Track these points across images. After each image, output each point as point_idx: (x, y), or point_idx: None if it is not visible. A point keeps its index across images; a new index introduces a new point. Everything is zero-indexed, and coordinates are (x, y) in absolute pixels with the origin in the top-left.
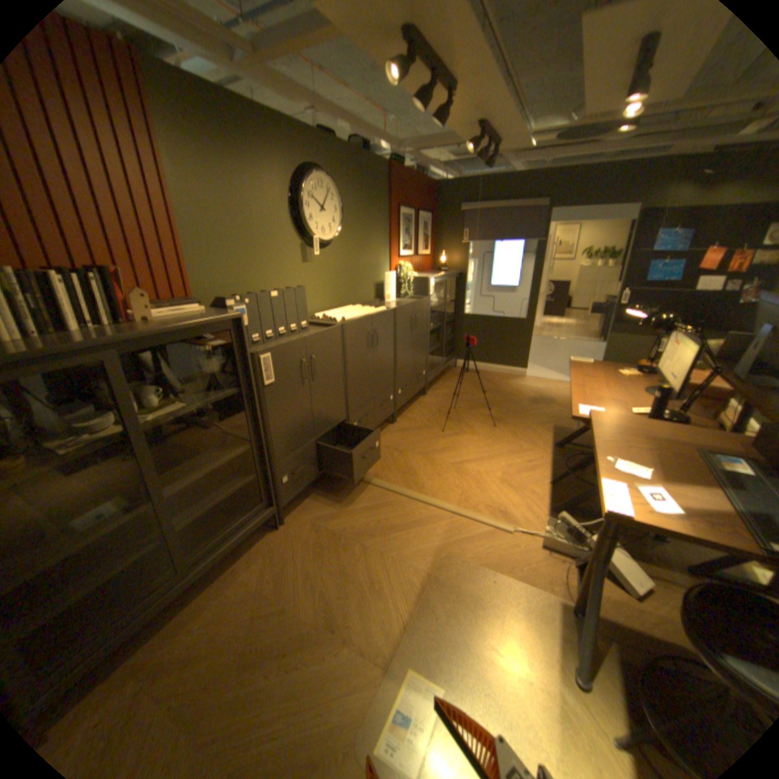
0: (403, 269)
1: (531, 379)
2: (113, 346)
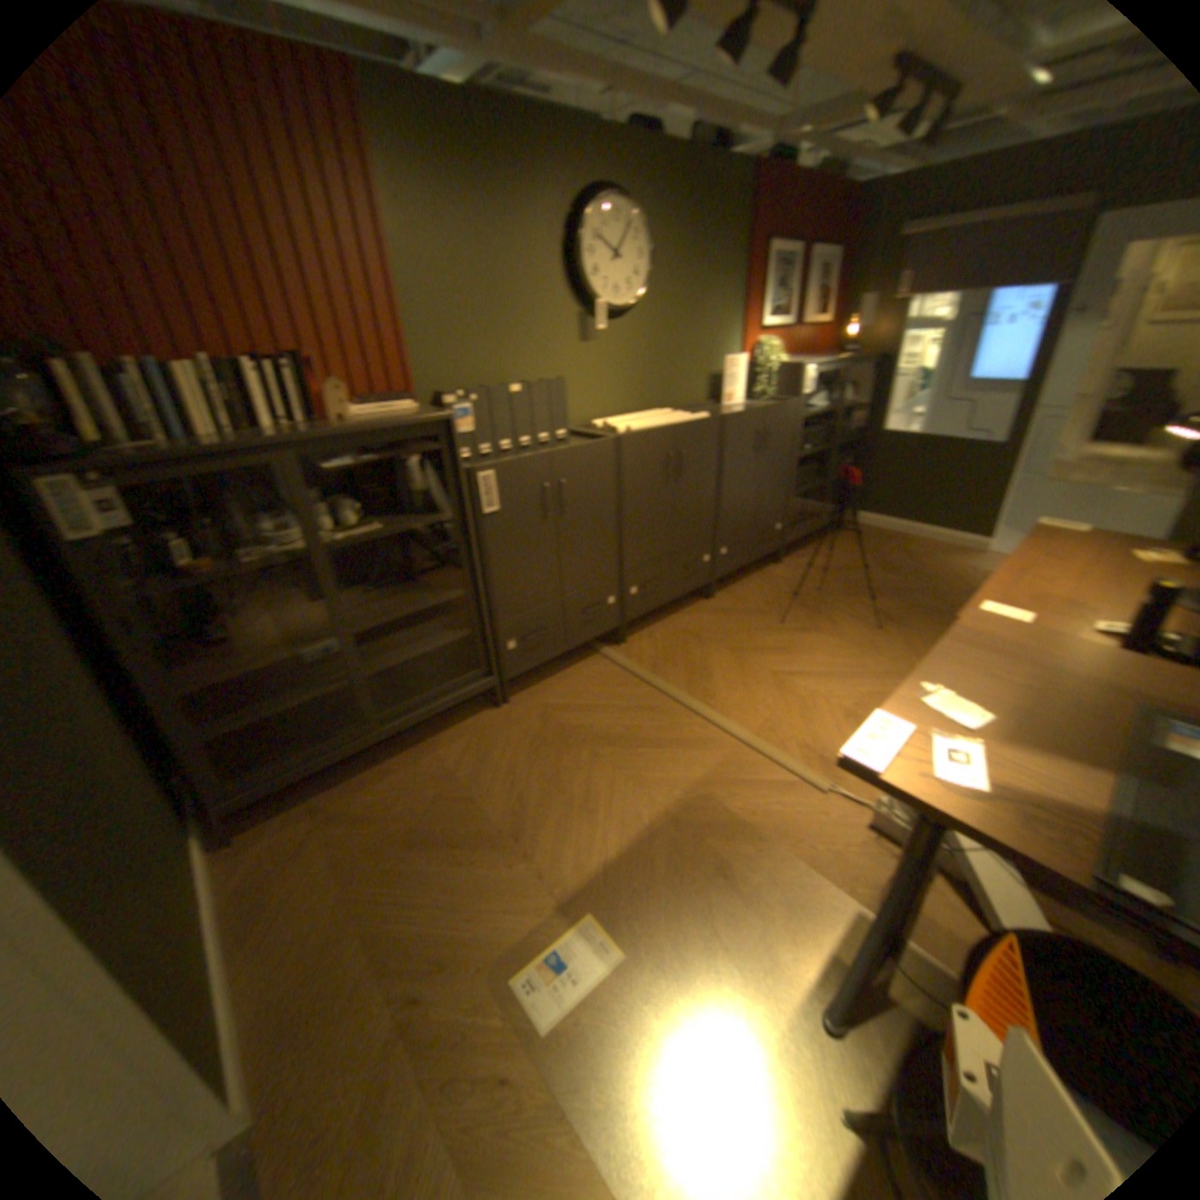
0: (762, 350)
1: (996, 559)
2: (287, 447)
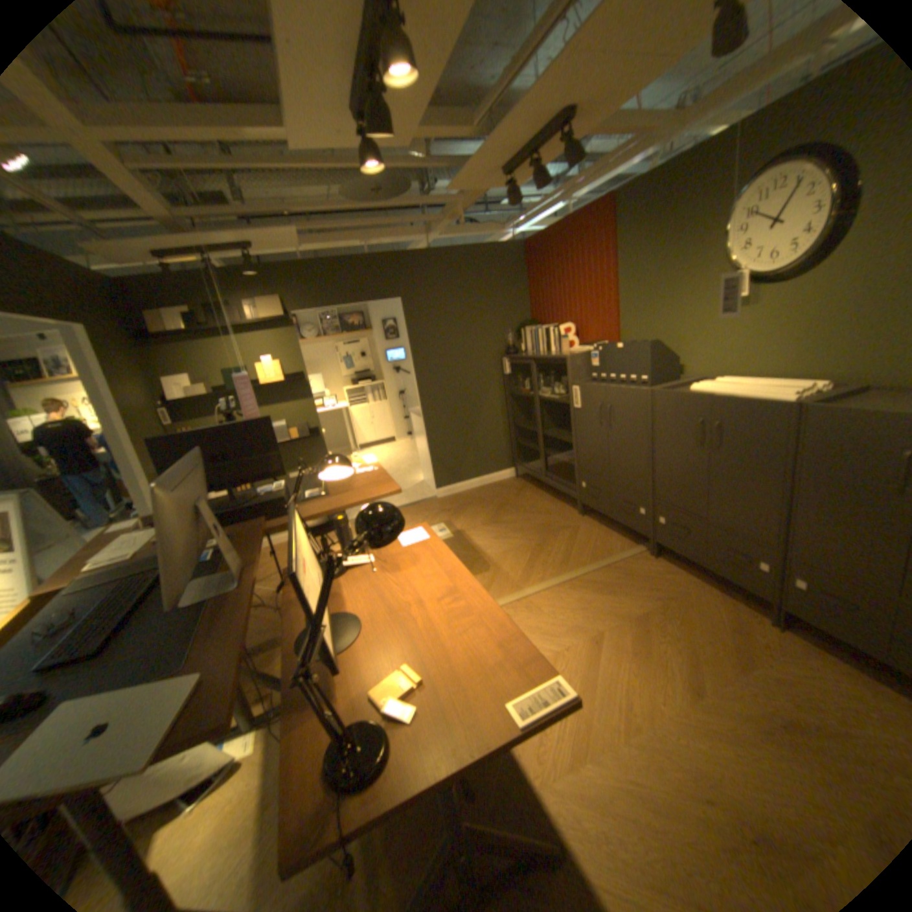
0: None
1: None
2: (533, 359)
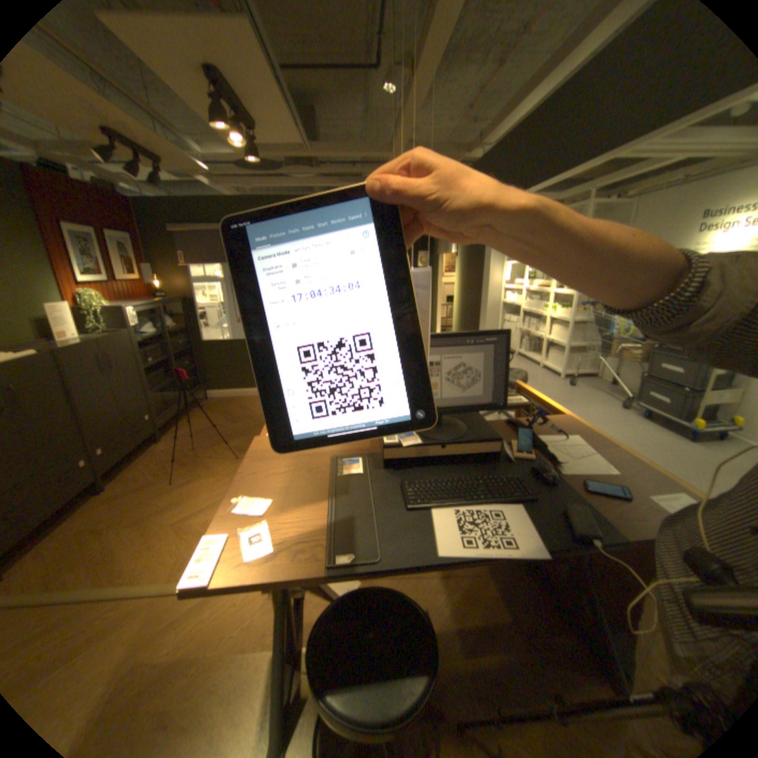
0: (85, 298)
1: None
2: None
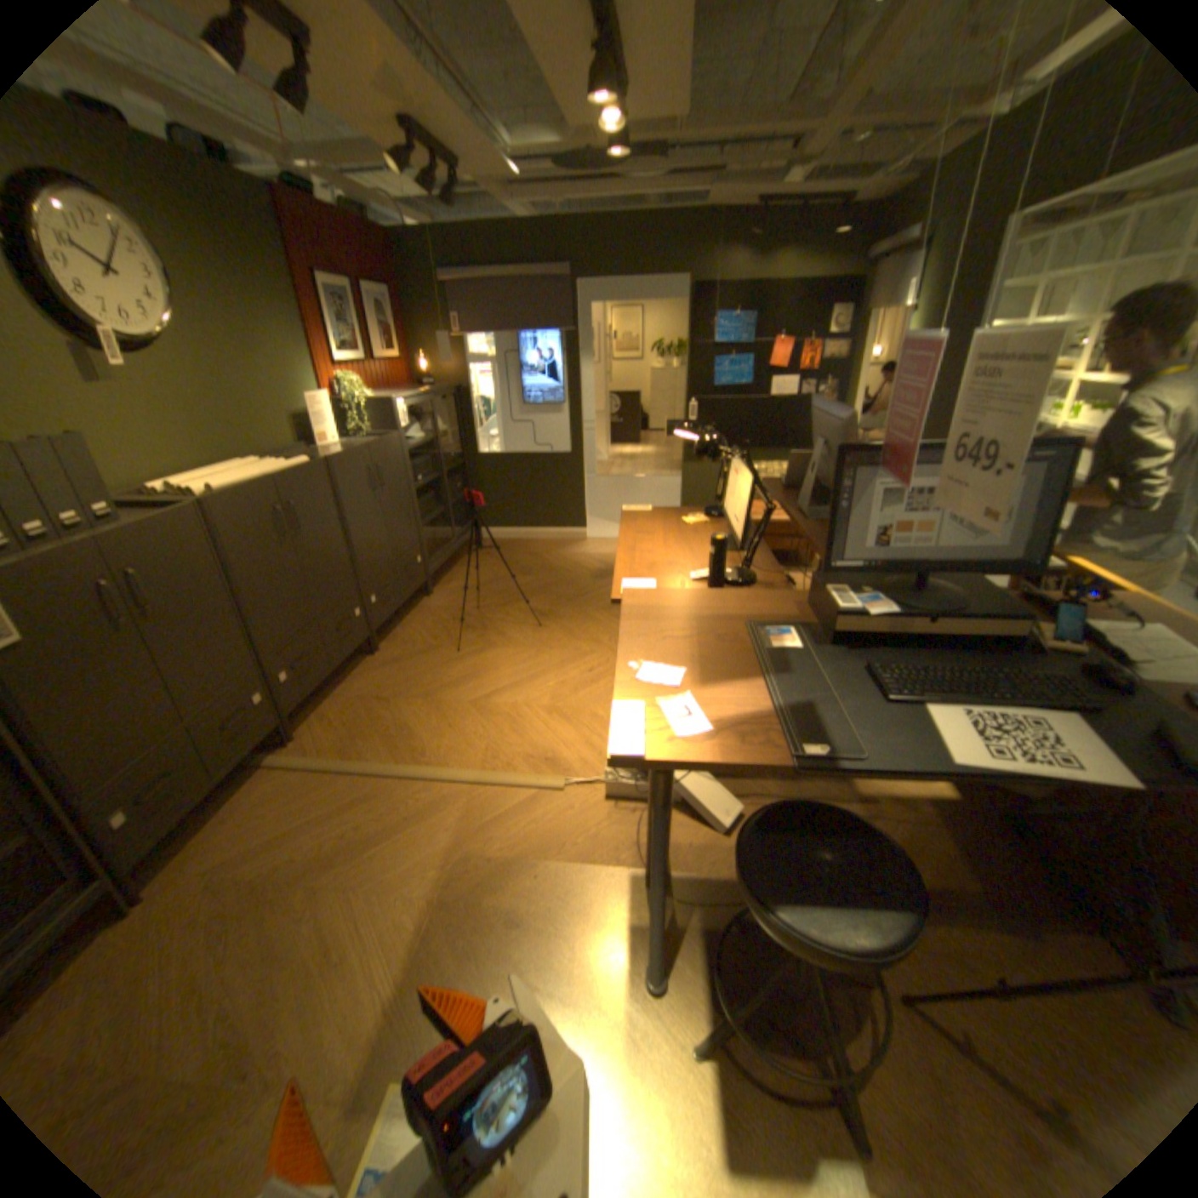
0: (344, 386)
1: (594, 543)
2: None
